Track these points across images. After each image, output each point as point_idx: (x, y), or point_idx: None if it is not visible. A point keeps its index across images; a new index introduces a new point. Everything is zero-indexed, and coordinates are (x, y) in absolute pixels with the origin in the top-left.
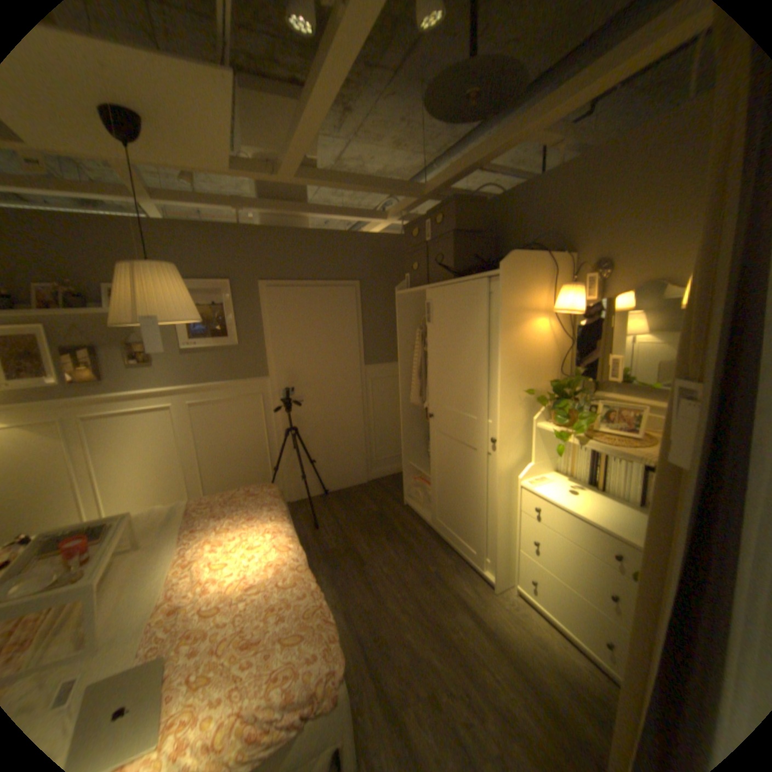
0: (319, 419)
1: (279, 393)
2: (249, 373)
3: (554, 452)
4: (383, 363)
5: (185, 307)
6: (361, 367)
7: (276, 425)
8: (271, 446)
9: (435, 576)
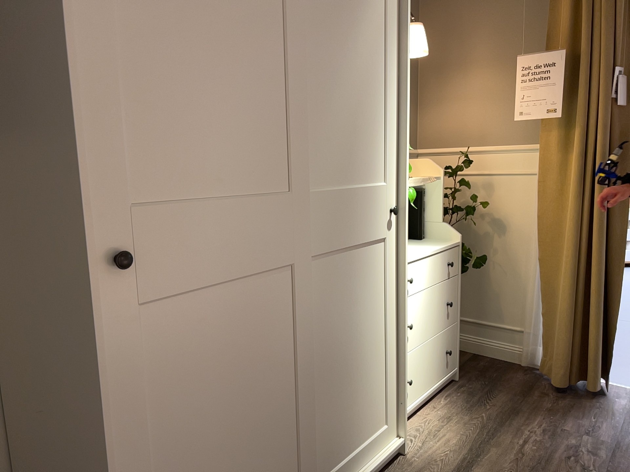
0: None
1: None
2: None
3: None
4: None
5: None
6: None
7: None
8: None
9: None
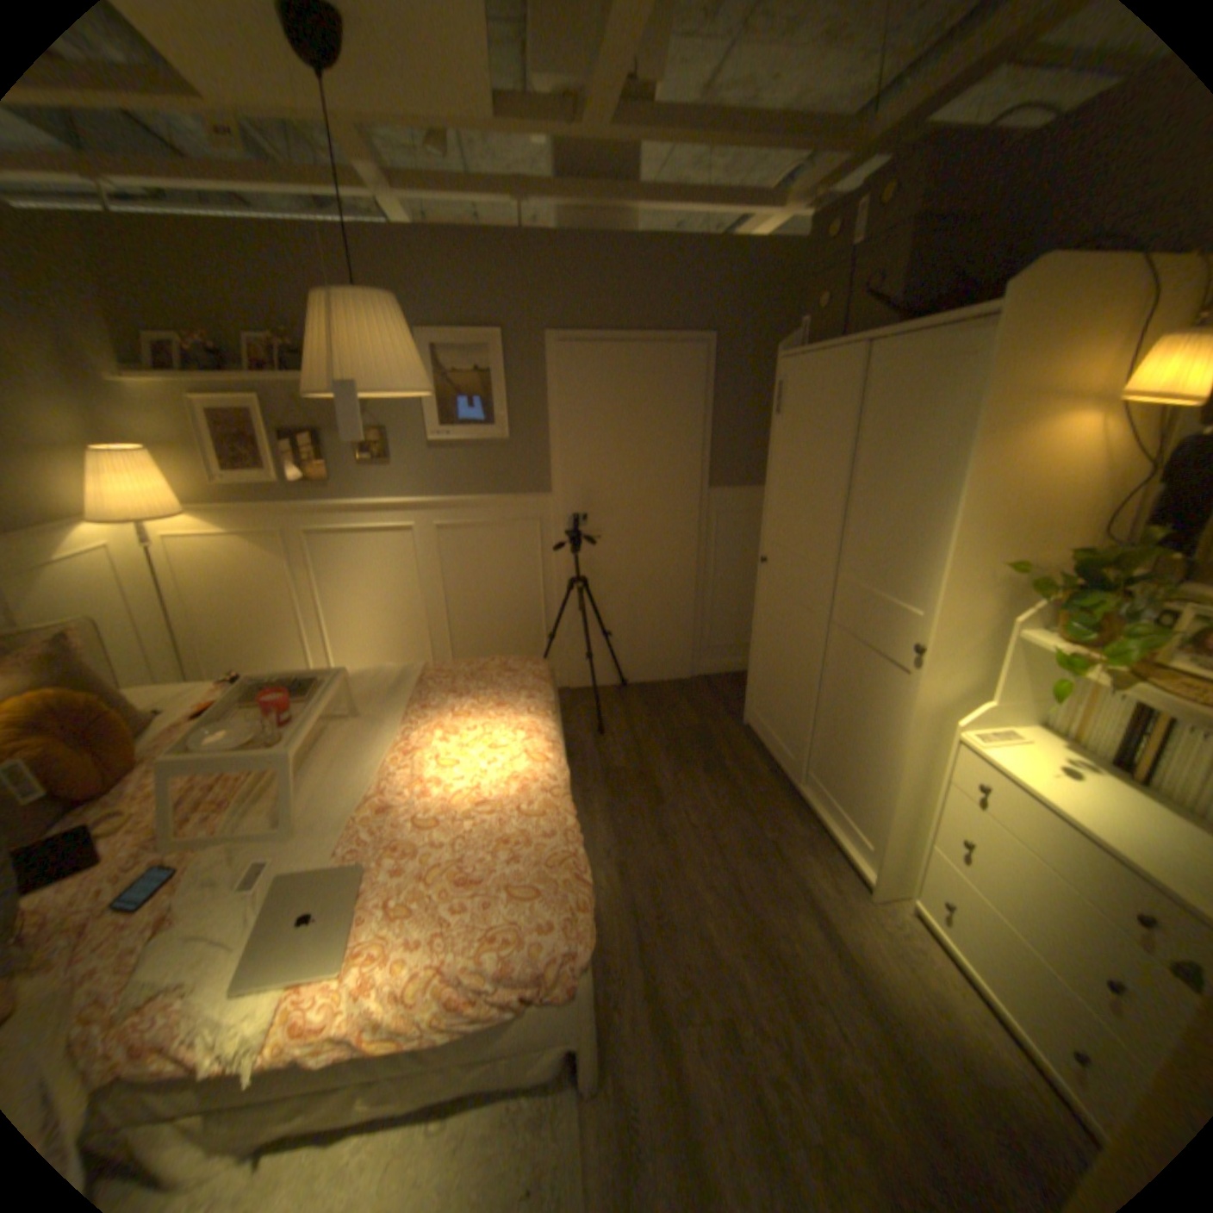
0: (624, 568)
1: (566, 521)
2: (523, 486)
3: (1051, 689)
4: (742, 485)
5: (405, 368)
6: (702, 489)
7: (558, 571)
8: (549, 602)
9: (773, 846)
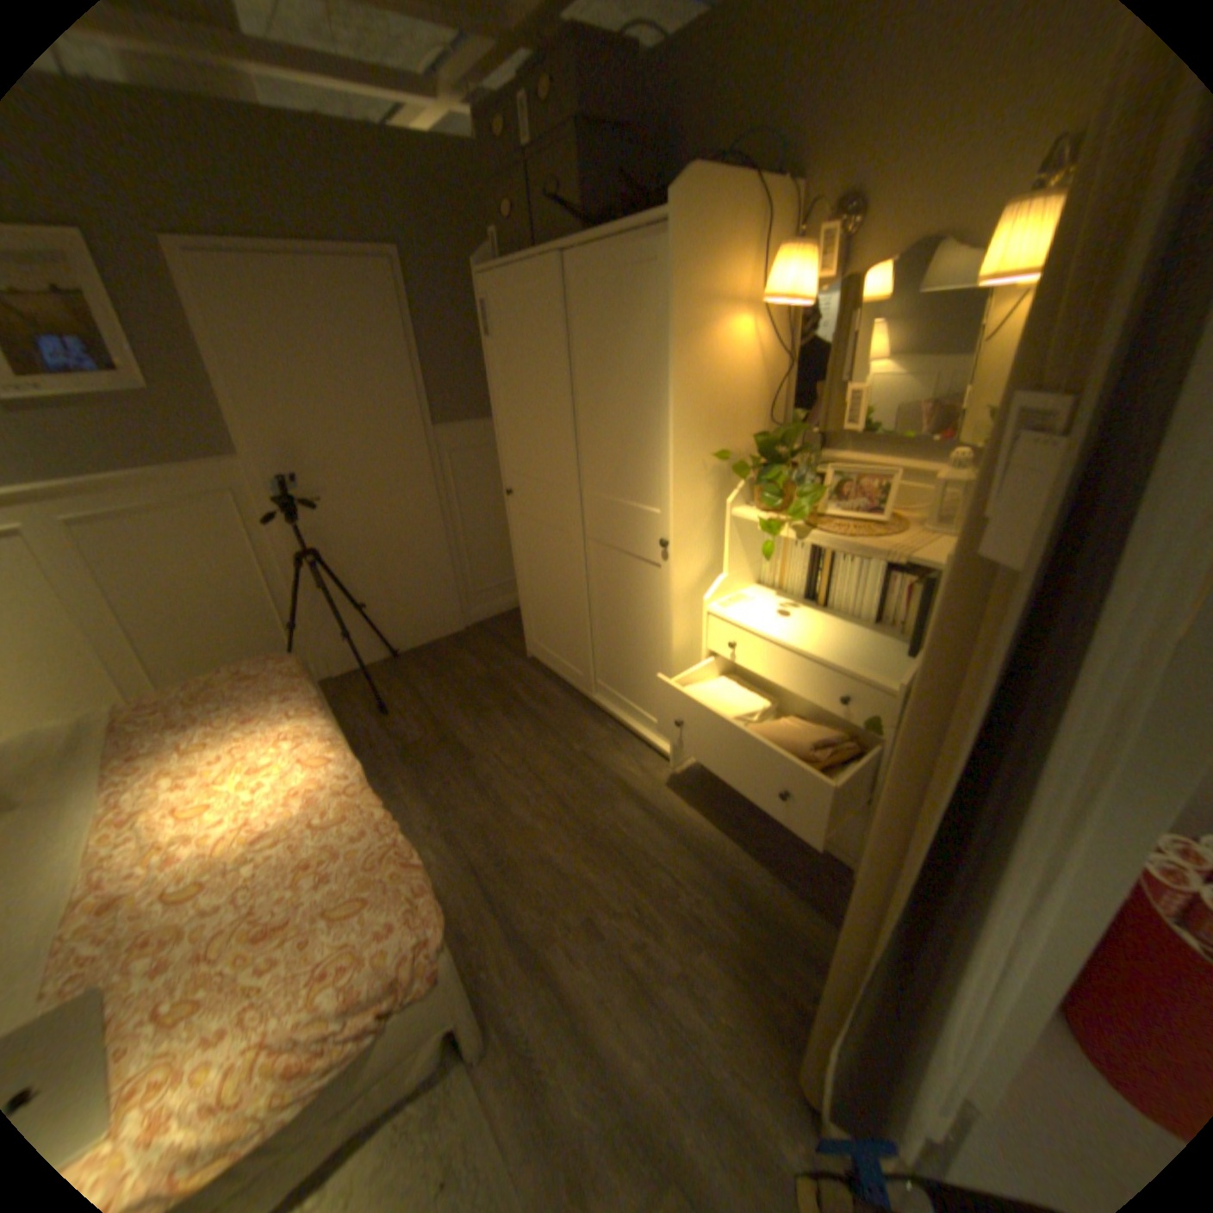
0: (359, 529)
1: (268, 485)
2: (191, 449)
3: (756, 554)
4: (467, 419)
5: None
6: (426, 428)
7: (275, 547)
8: (273, 587)
9: (581, 756)
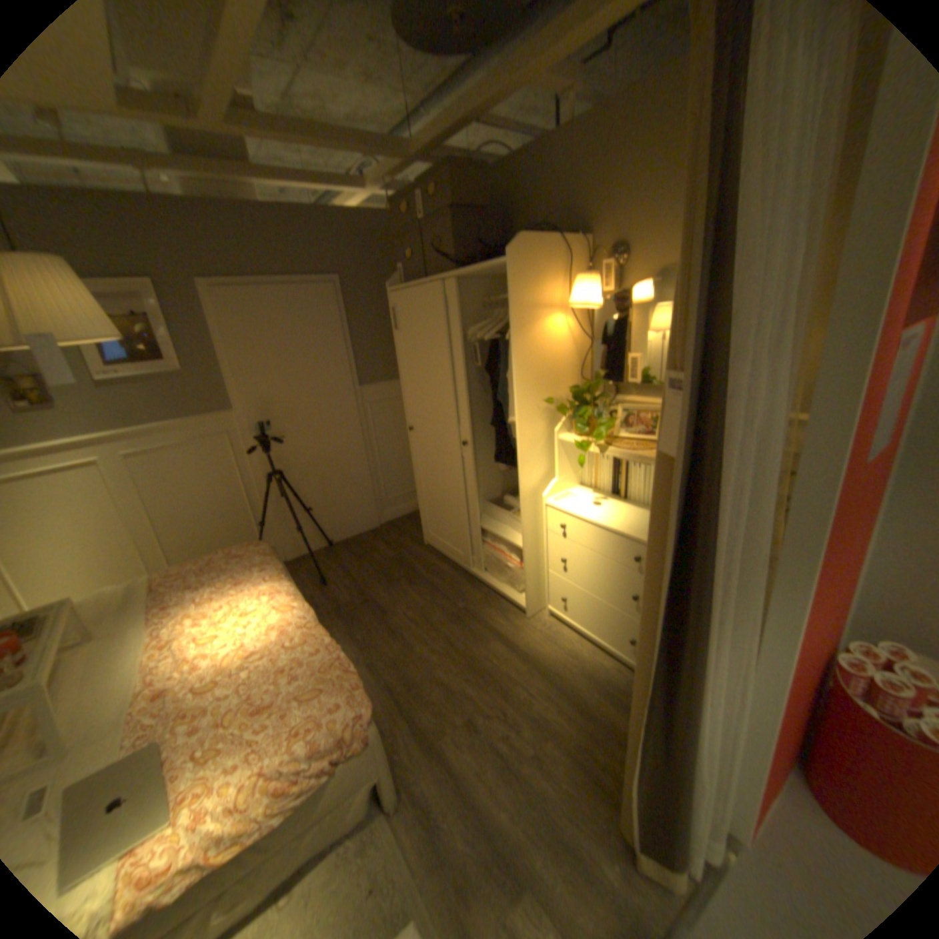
0: (309, 458)
1: (252, 430)
2: (205, 408)
3: (578, 466)
4: (382, 383)
5: (95, 320)
6: (355, 389)
7: (254, 472)
8: (251, 499)
9: (464, 613)
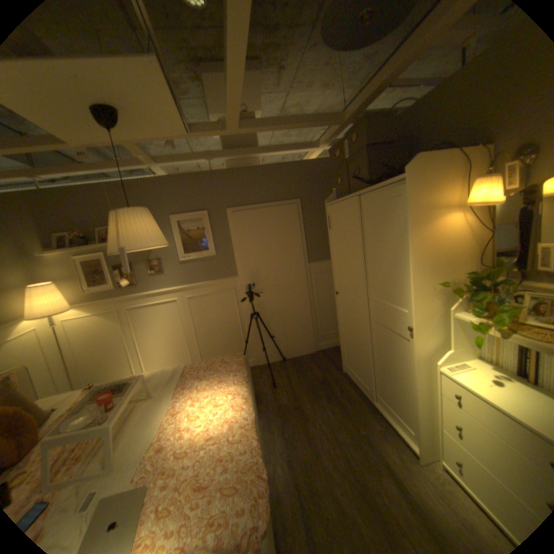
0: (275, 305)
1: (245, 287)
2: (224, 275)
3: (477, 340)
4: (323, 260)
5: (152, 237)
6: (305, 264)
7: (245, 310)
8: (242, 326)
9: (365, 439)
